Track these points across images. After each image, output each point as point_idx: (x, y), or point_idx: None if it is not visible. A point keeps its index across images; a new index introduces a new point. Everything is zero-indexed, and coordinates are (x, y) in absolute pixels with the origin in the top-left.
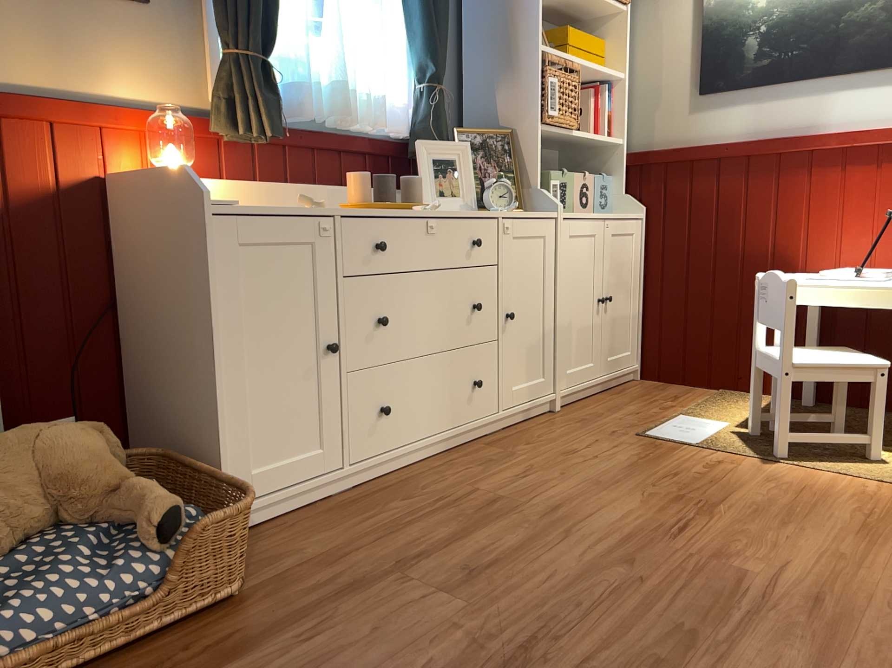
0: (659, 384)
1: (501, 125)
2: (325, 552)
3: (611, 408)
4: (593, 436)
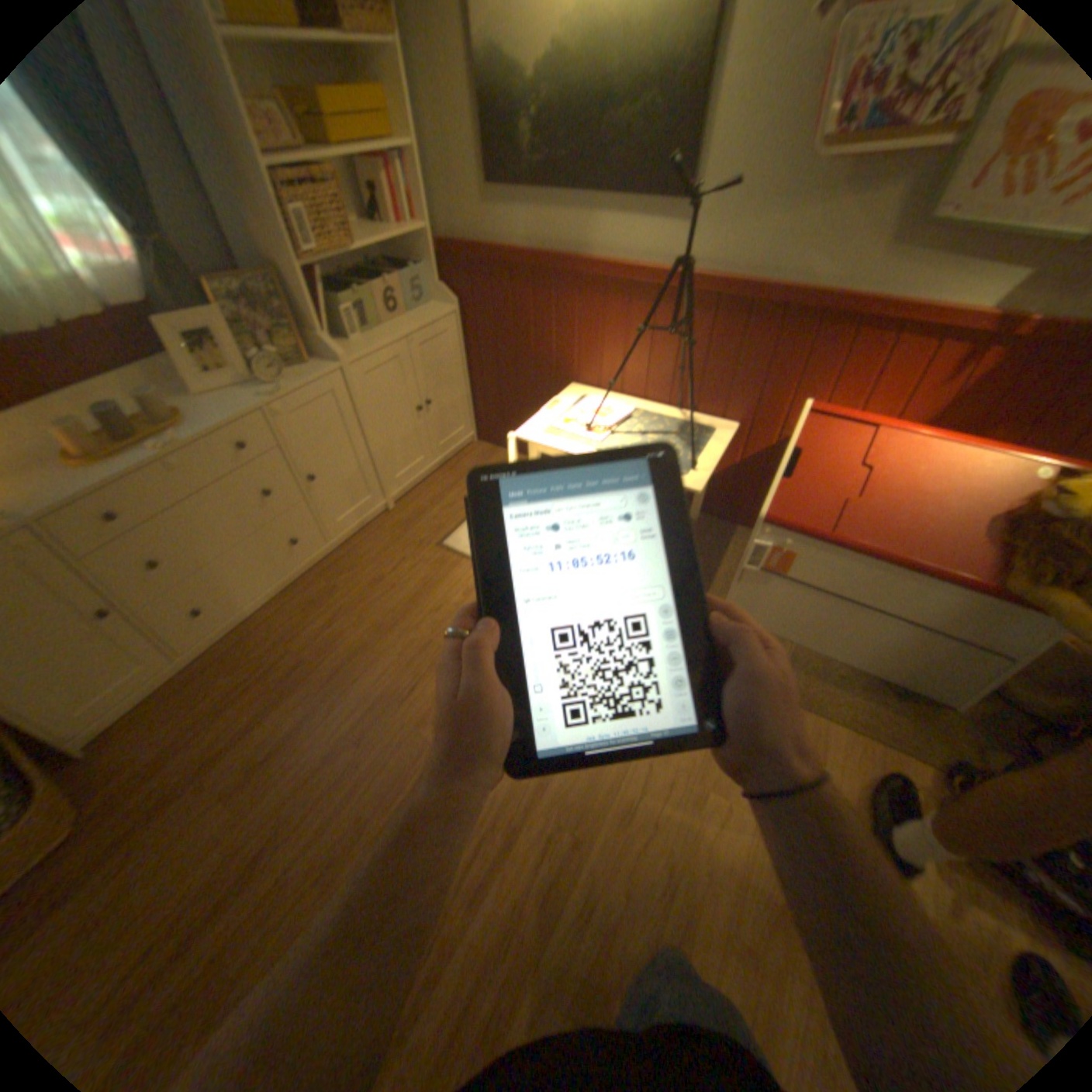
0: (489, 451)
1: (264, 255)
2: (153, 757)
3: (435, 500)
4: (405, 550)
